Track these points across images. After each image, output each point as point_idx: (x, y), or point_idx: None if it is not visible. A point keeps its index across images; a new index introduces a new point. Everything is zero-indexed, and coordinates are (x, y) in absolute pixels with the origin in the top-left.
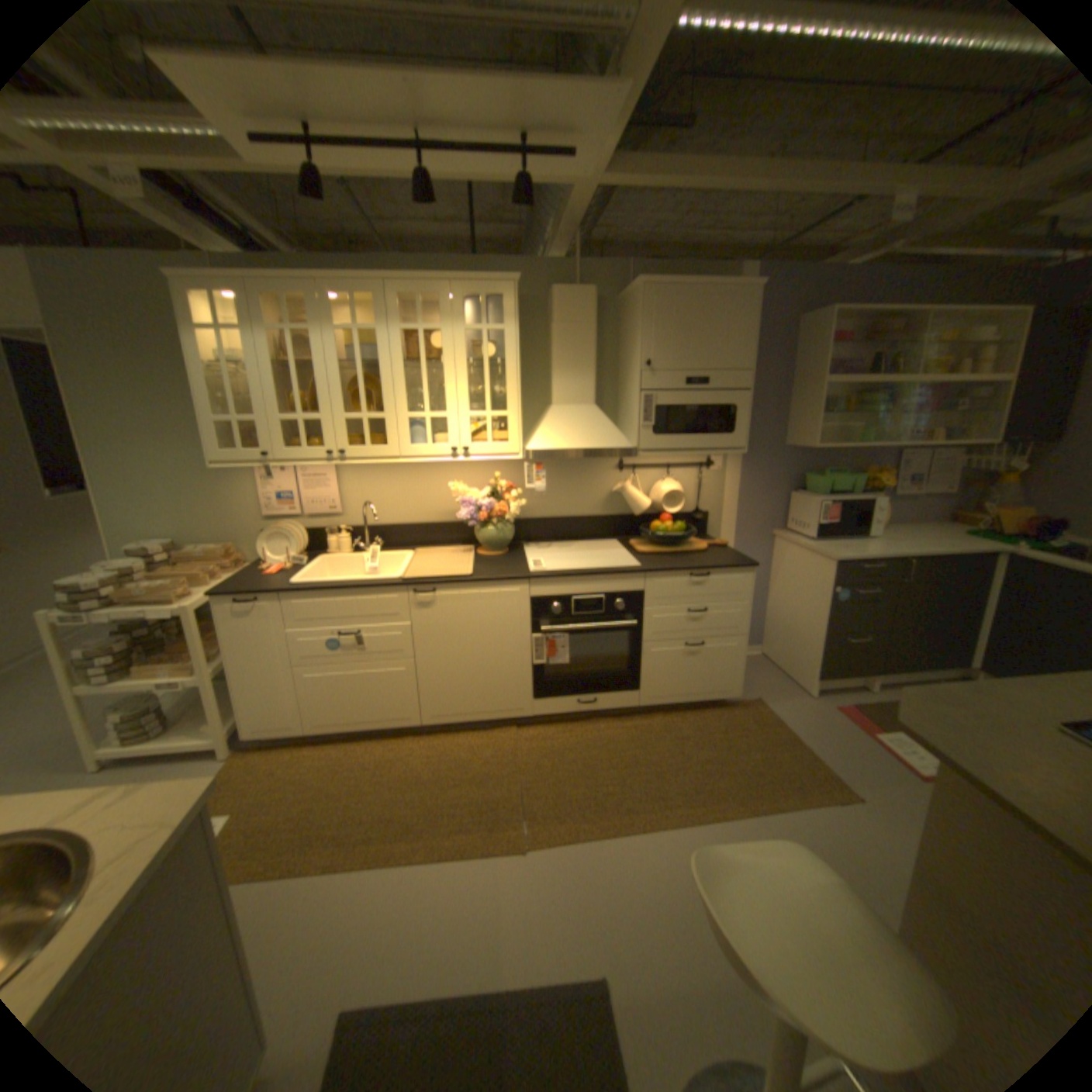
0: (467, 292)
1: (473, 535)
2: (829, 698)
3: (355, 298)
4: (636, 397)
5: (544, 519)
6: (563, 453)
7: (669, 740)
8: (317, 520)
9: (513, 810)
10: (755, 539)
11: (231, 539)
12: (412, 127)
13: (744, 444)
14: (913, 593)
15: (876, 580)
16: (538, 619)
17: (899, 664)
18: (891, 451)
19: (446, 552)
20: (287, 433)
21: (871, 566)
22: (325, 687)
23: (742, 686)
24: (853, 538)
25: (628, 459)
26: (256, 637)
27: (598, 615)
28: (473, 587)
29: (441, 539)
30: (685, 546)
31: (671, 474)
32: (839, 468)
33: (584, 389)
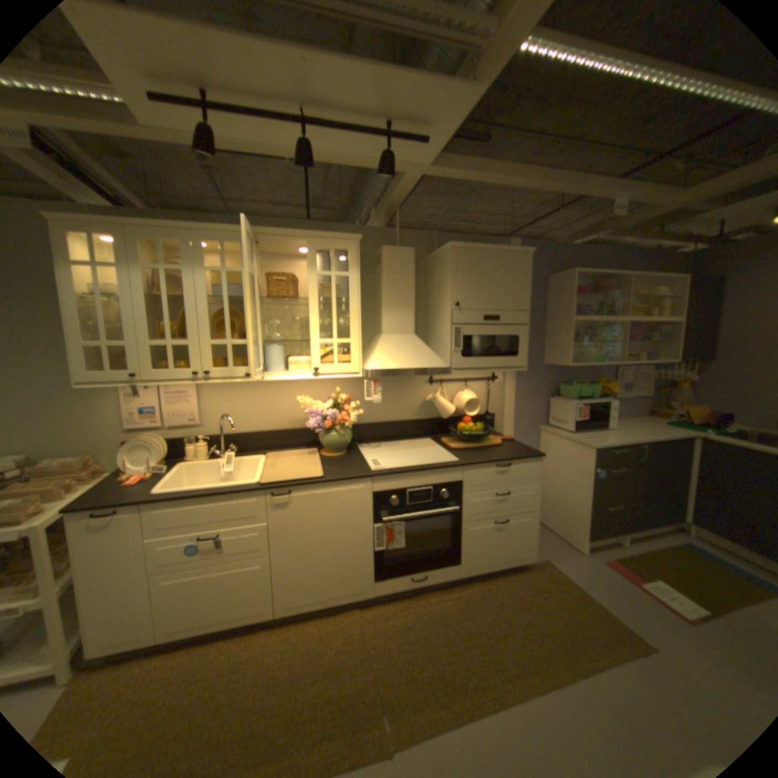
0: (317, 246)
1: (317, 440)
2: (596, 555)
3: (222, 247)
4: (447, 329)
5: (373, 423)
6: (390, 371)
7: (490, 608)
8: (176, 431)
9: (371, 704)
10: (527, 432)
11: (90, 452)
12: (299, 104)
13: (525, 364)
14: (646, 470)
15: (622, 462)
16: (379, 511)
17: (641, 524)
18: (610, 368)
19: (293, 454)
20: (154, 356)
21: (620, 452)
22: (180, 593)
23: (537, 553)
24: (597, 430)
25: (436, 375)
26: (111, 550)
27: (427, 504)
28: (324, 486)
29: (288, 443)
30: (484, 441)
31: (468, 386)
32: (579, 380)
33: (407, 322)
